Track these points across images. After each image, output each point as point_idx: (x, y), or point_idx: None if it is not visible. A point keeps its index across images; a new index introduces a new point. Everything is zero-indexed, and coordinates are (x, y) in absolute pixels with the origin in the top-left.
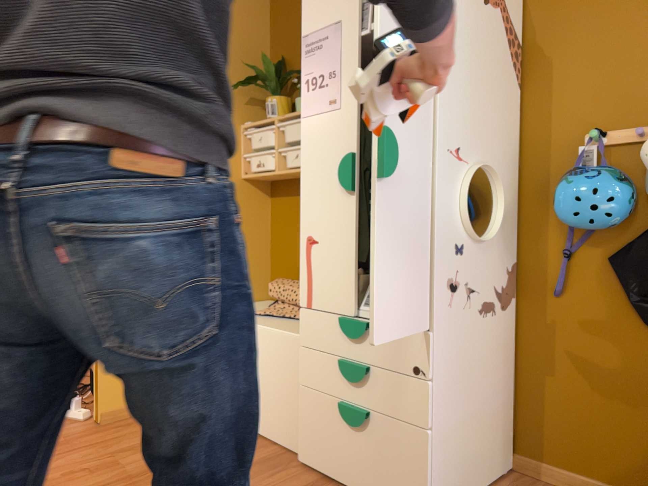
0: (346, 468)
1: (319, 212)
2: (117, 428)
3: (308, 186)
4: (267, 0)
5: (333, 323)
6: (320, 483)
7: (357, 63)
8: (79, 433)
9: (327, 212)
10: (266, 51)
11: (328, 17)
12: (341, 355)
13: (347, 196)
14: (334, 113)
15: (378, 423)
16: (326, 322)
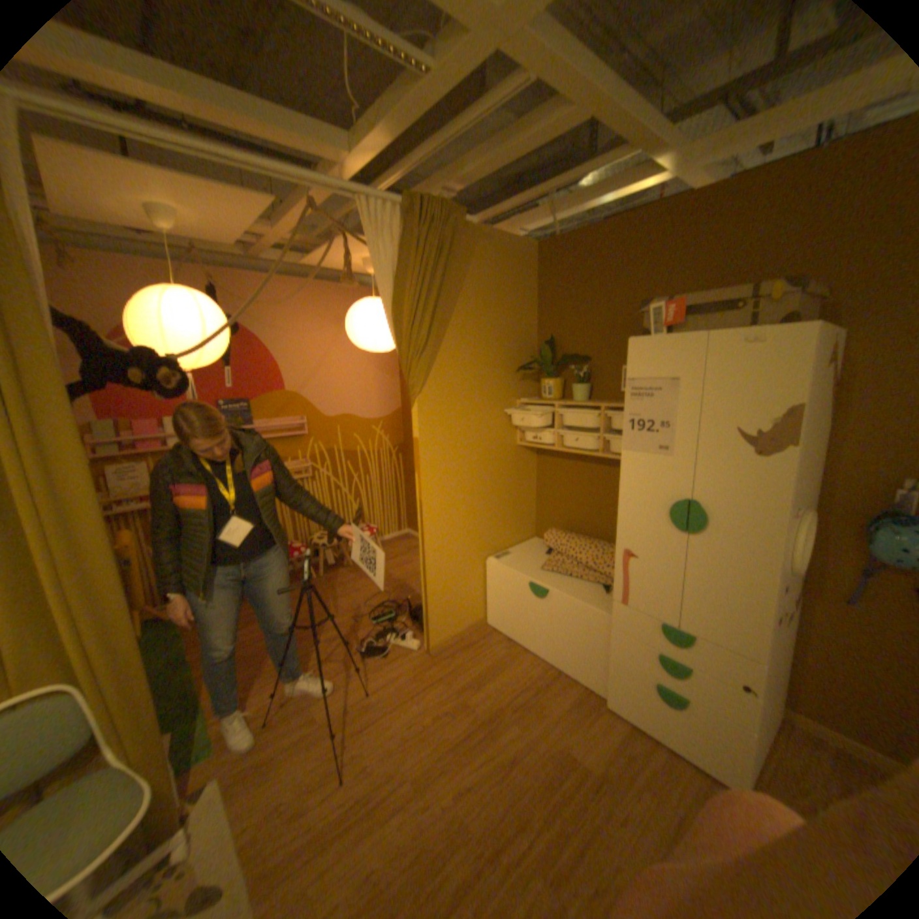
0: (662, 730)
1: (643, 535)
2: (448, 659)
3: (630, 509)
4: (535, 279)
5: (653, 625)
6: (636, 734)
7: (699, 423)
8: (422, 666)
9: (652, 538)
10: (535, 327)
11: (664, 369)
12: (662, 651)
13: (678, 533)
14: (666, 458)
15: (701, 712)
16: (646, 621)
